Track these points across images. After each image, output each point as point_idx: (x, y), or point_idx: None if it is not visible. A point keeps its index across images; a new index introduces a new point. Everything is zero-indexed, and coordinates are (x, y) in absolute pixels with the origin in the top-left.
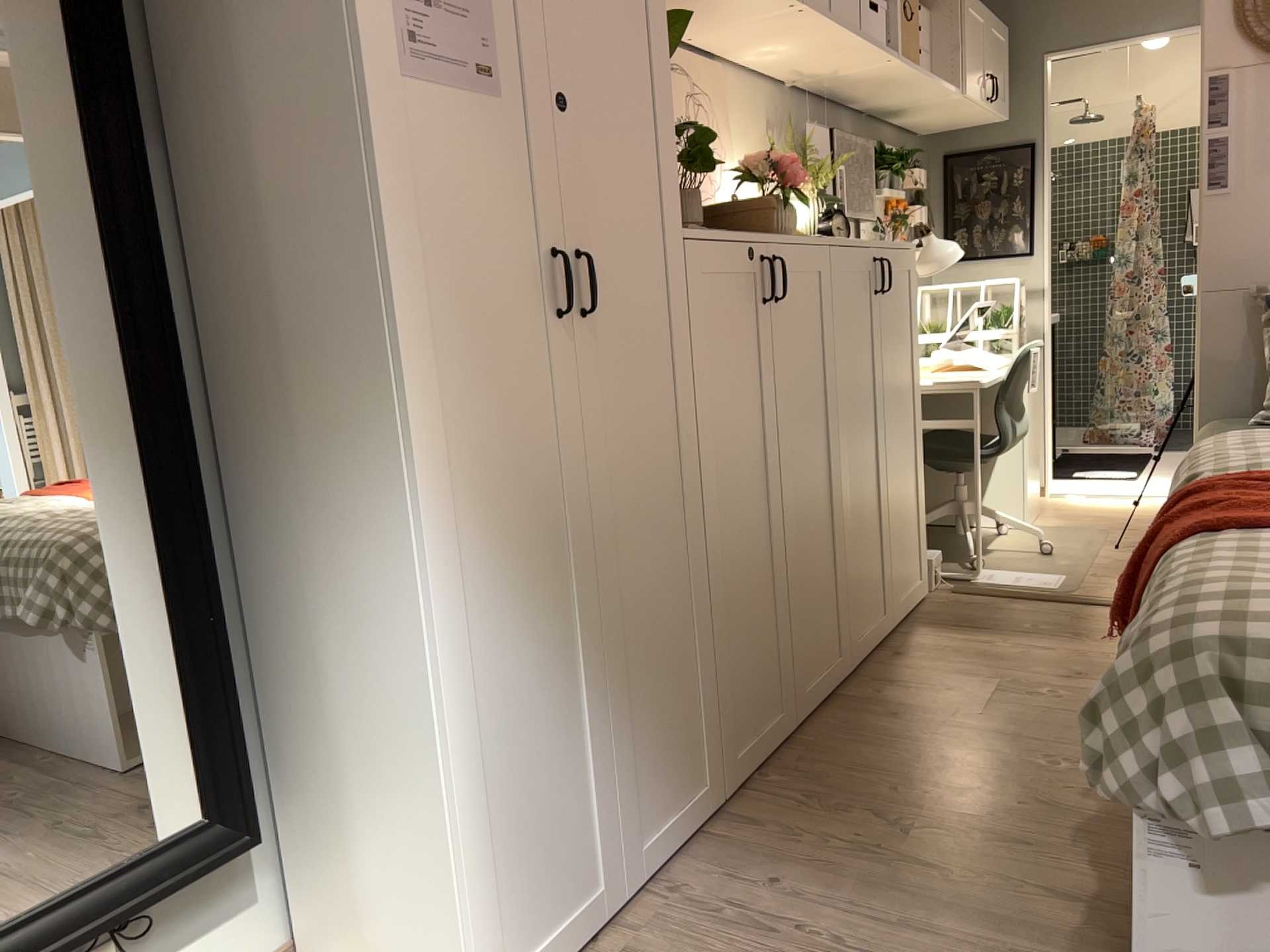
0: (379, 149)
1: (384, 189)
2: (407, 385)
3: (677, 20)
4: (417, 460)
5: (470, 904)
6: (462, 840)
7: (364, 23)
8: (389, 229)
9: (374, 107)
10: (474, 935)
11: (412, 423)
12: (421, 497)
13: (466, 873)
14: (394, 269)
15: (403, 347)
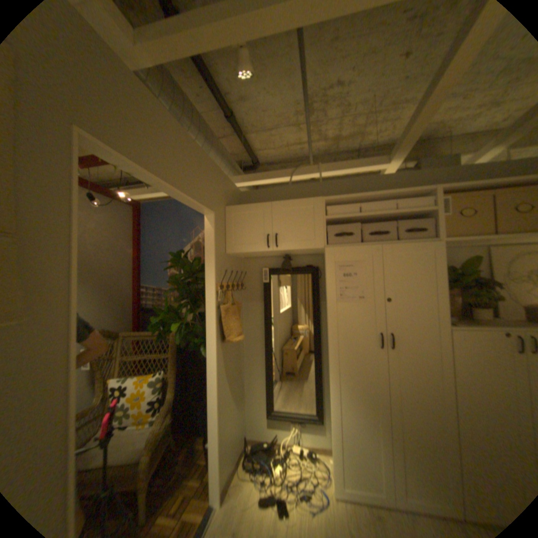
0: (330, 316)
1: (331, 323)
2: (332, 358)
3: (477, 259)
4: (333, 372)
5: (337, 464)
6: (336, 450)
7: (329, 296)
8: (331, 330)
9: (330, 309)
10: (337, 472)
11: (332, 365)
12: (333, 379)
13: (336, 457)
14: (331, 337)
15: (332, 351)
